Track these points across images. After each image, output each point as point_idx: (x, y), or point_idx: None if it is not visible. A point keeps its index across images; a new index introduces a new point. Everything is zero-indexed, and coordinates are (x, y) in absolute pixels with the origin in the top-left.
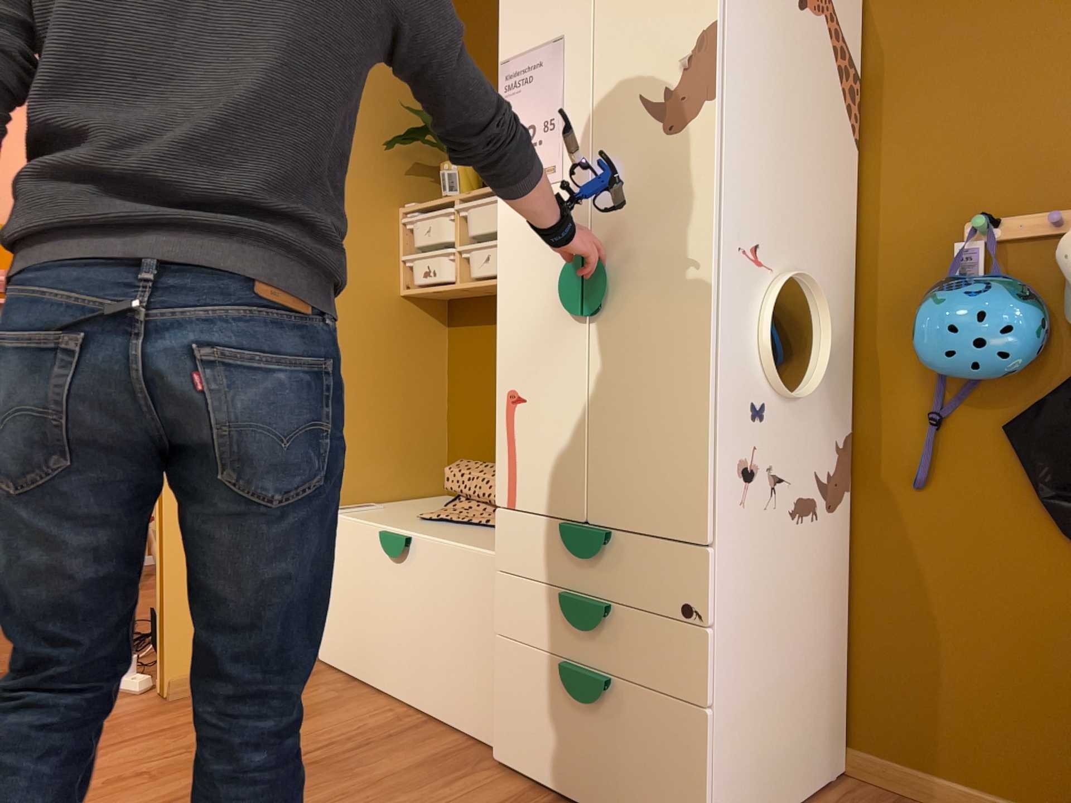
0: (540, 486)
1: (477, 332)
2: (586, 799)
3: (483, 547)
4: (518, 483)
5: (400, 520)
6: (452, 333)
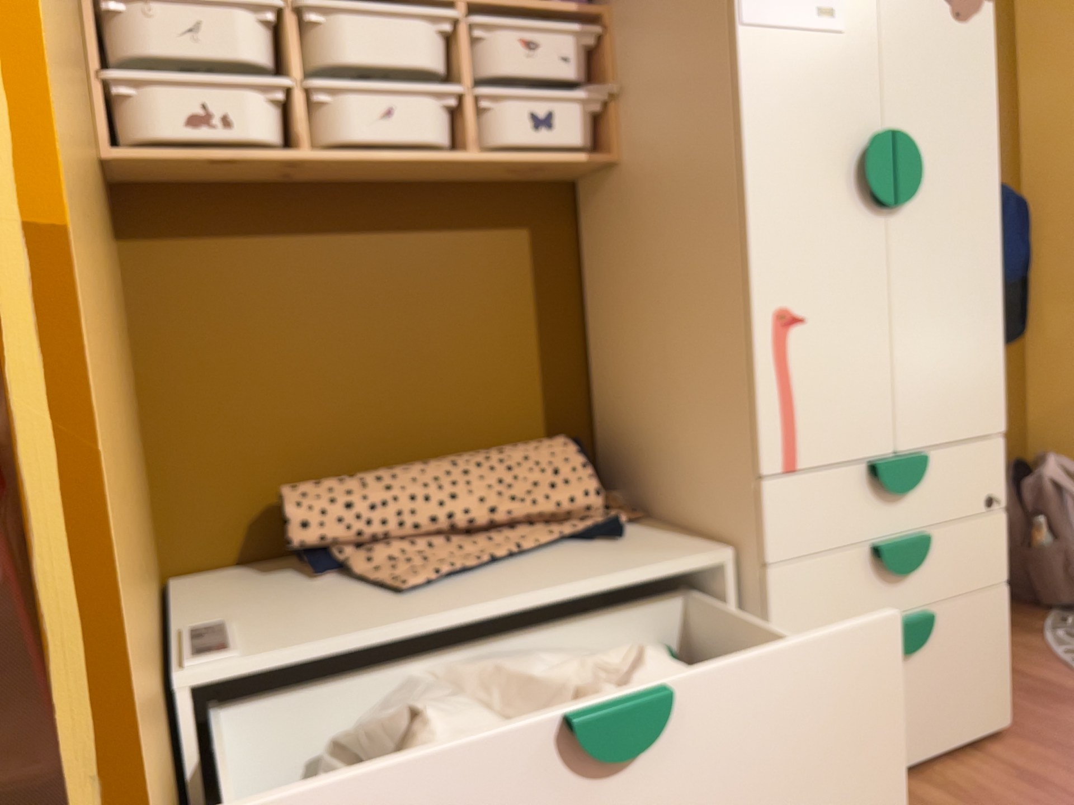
0: (835, 428)
1: (225, 252)
2: (908, 758)
3: (669, 559)
4: (801, 434)
5: (390, 608)
6: (141, 256)
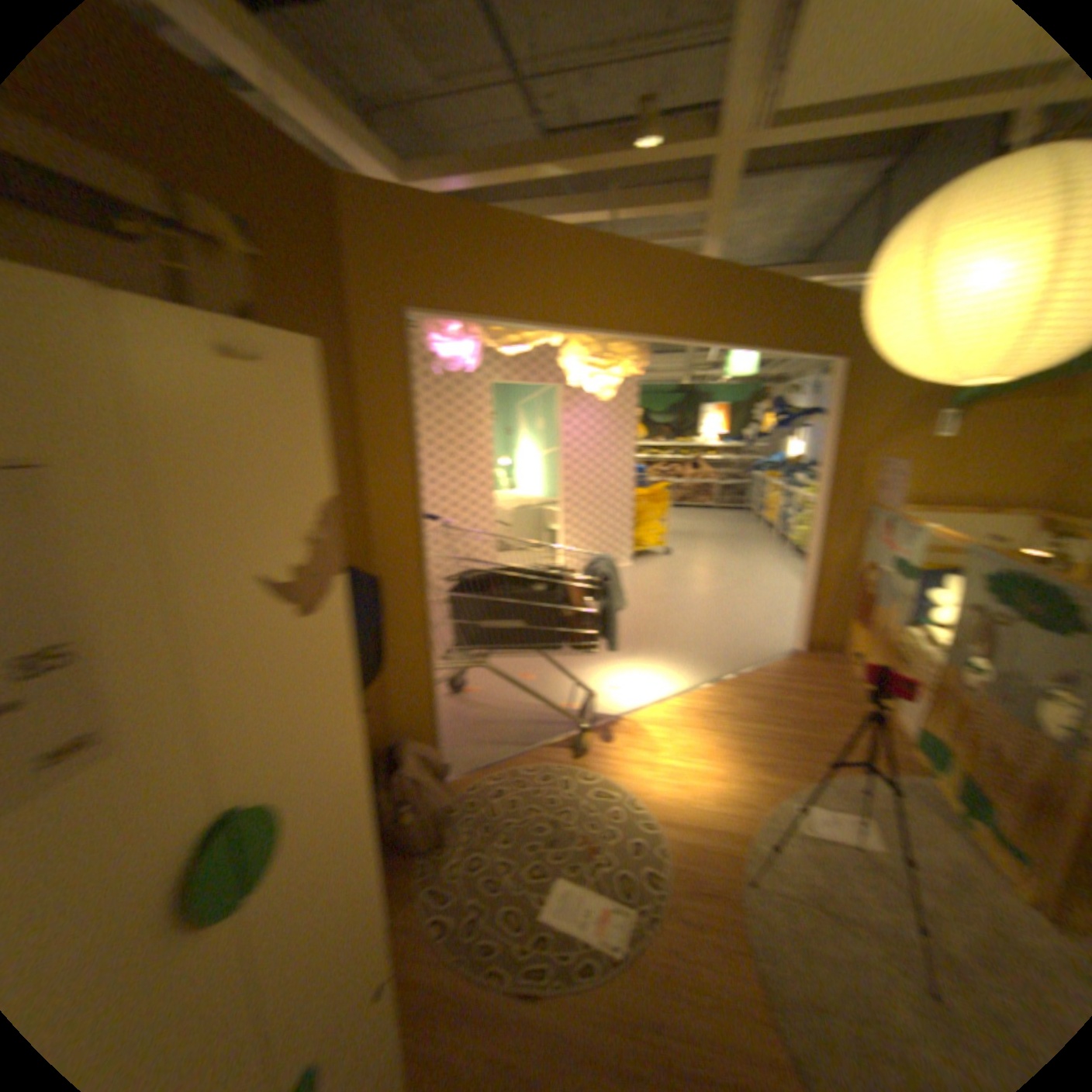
0: None
1: None
2: None
3: None
4: None
5: None
6: None
